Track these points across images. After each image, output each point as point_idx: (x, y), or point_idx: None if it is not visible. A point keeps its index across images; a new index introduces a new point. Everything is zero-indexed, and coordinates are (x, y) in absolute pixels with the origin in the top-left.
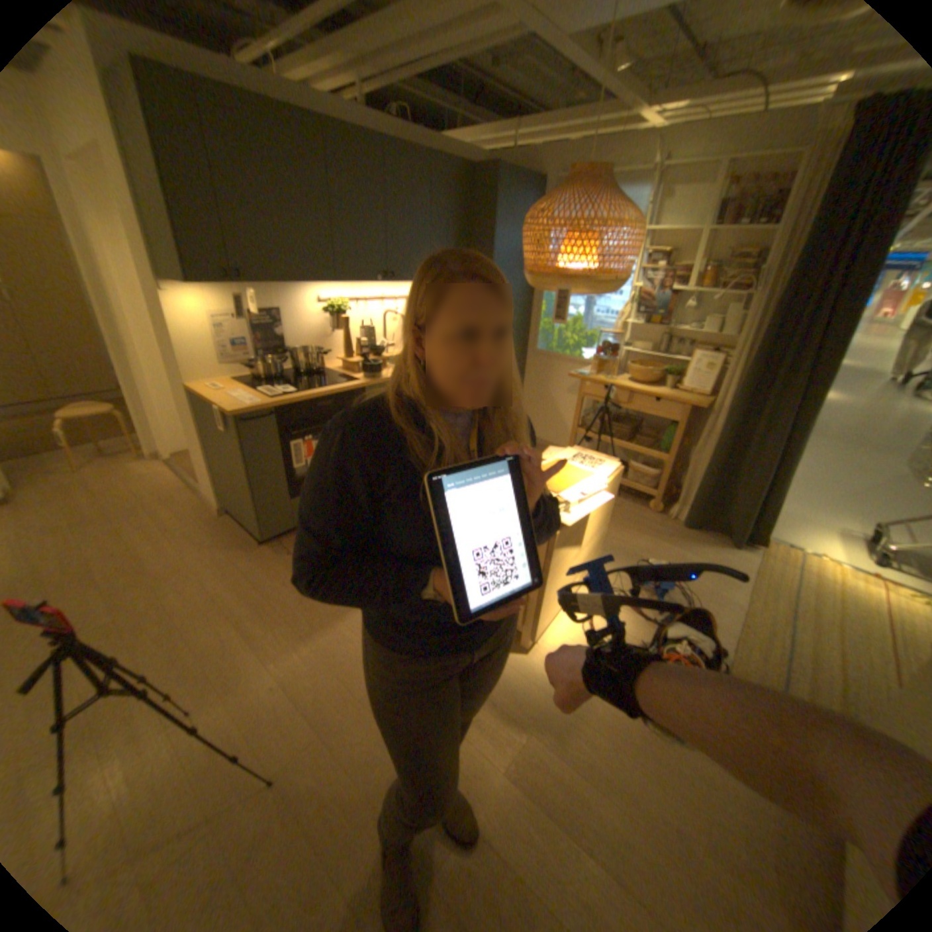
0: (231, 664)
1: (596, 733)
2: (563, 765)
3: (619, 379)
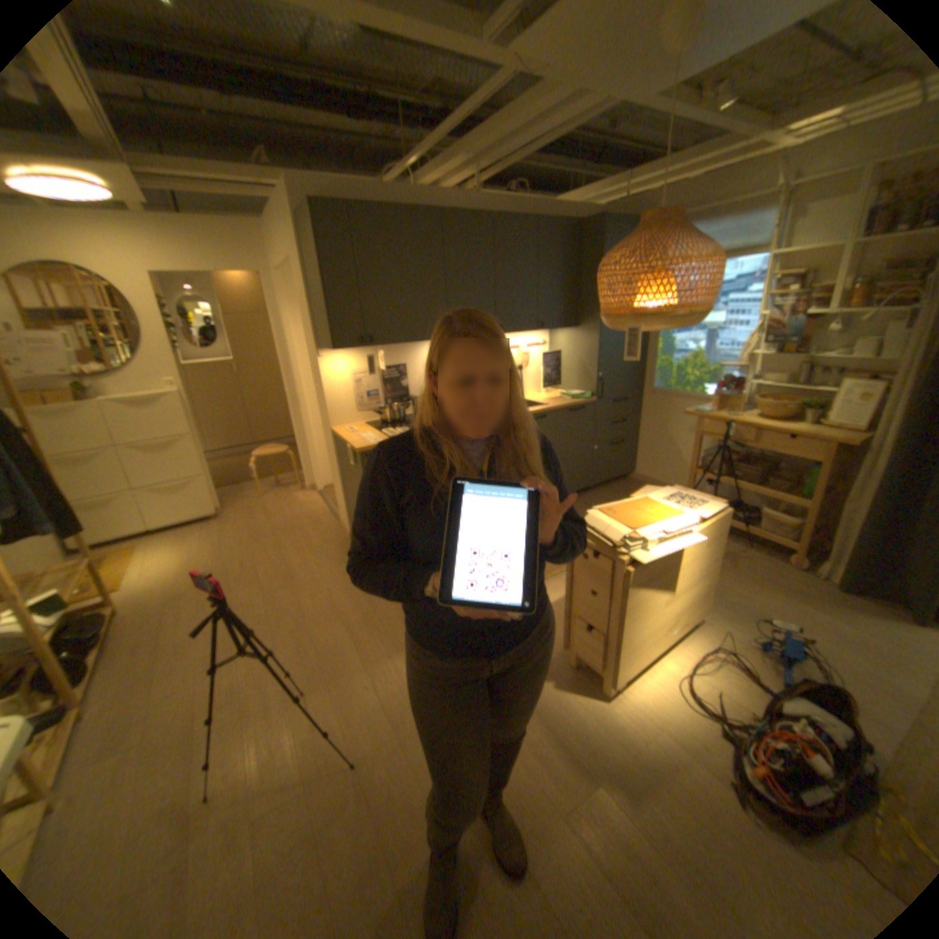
0: (340, 661)
1: (679, 804)
2: (633, 828)
3: (746, 415)
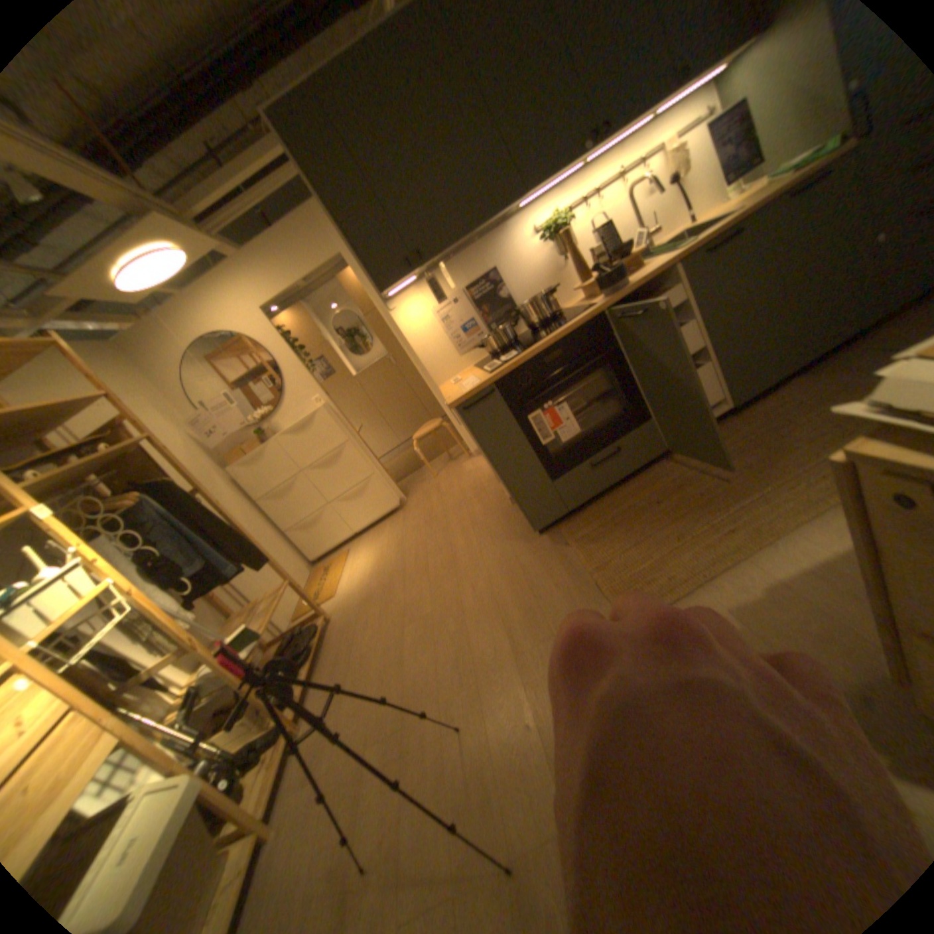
0: (498, 678)
1: None
2: None
3: None
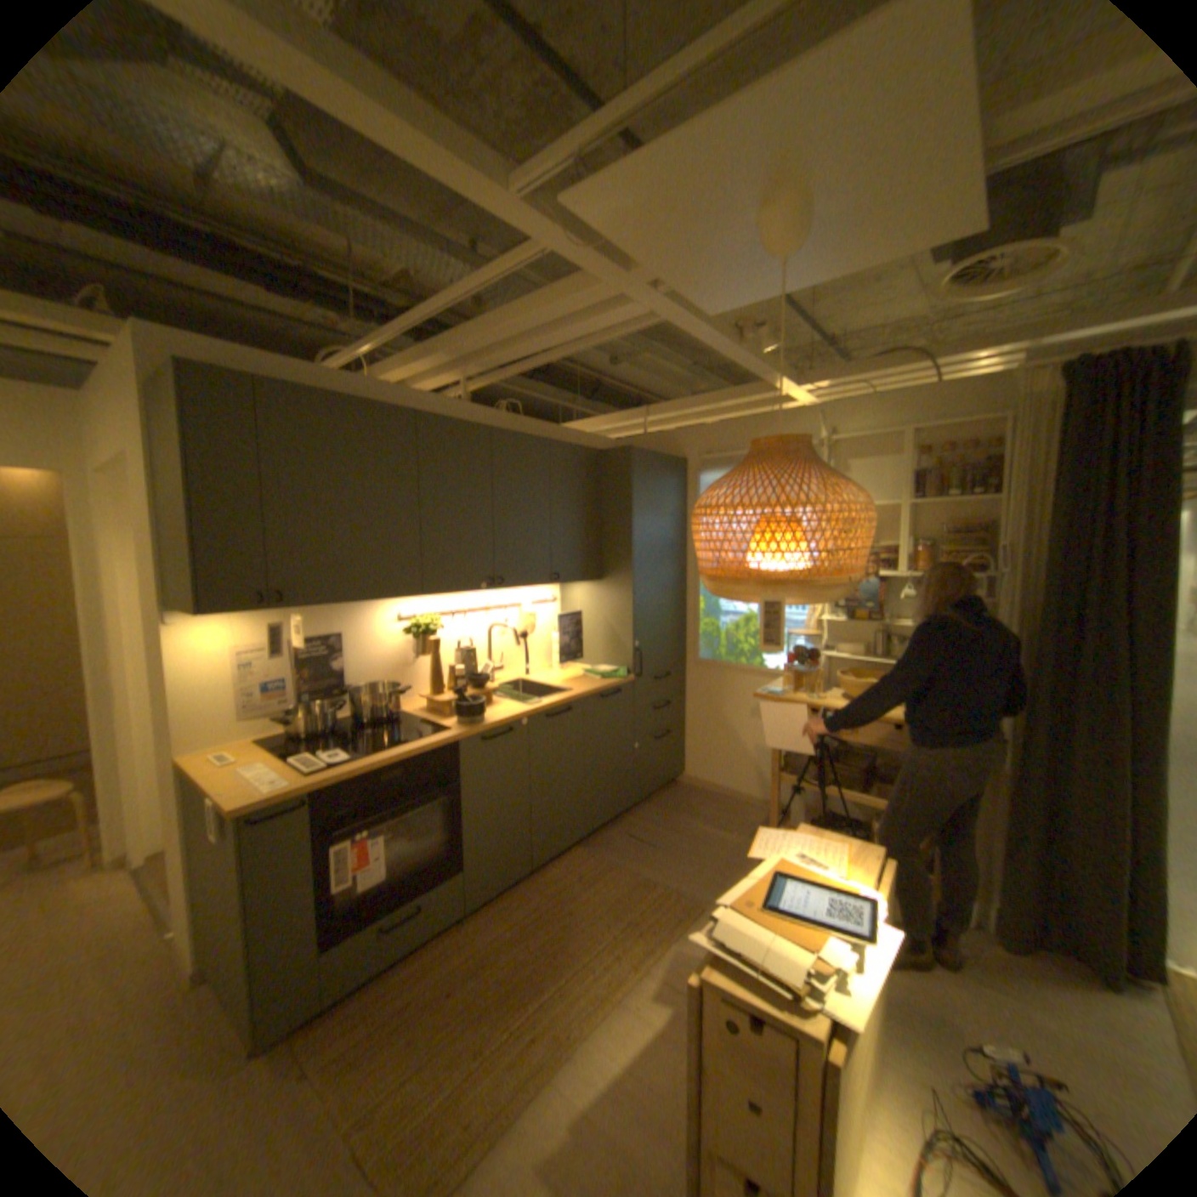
0: None
1: None
2: None
3: (831, 698)
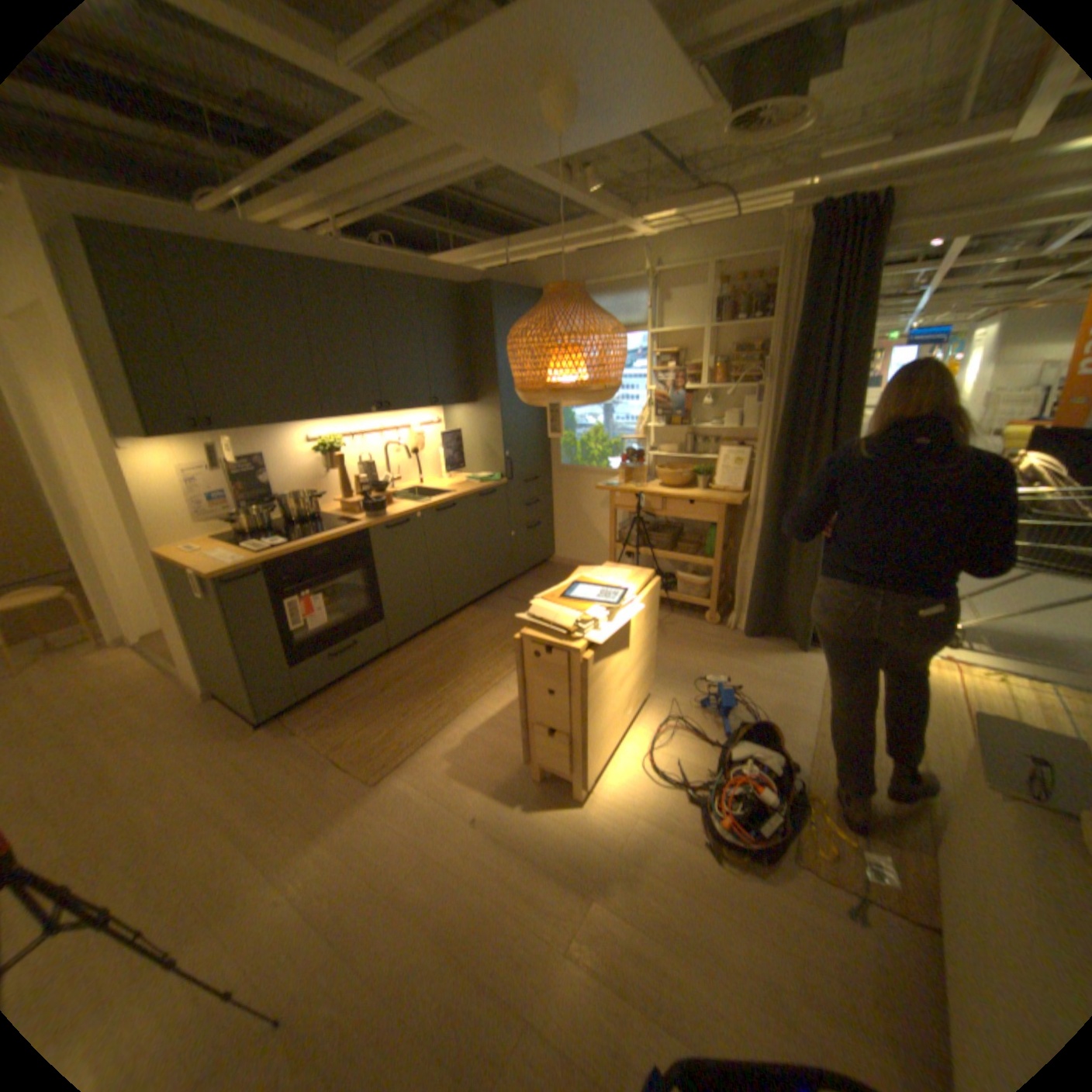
0: (224, 881)
1: (667, 885)
2: (632, 931)
3: (650, 486)
